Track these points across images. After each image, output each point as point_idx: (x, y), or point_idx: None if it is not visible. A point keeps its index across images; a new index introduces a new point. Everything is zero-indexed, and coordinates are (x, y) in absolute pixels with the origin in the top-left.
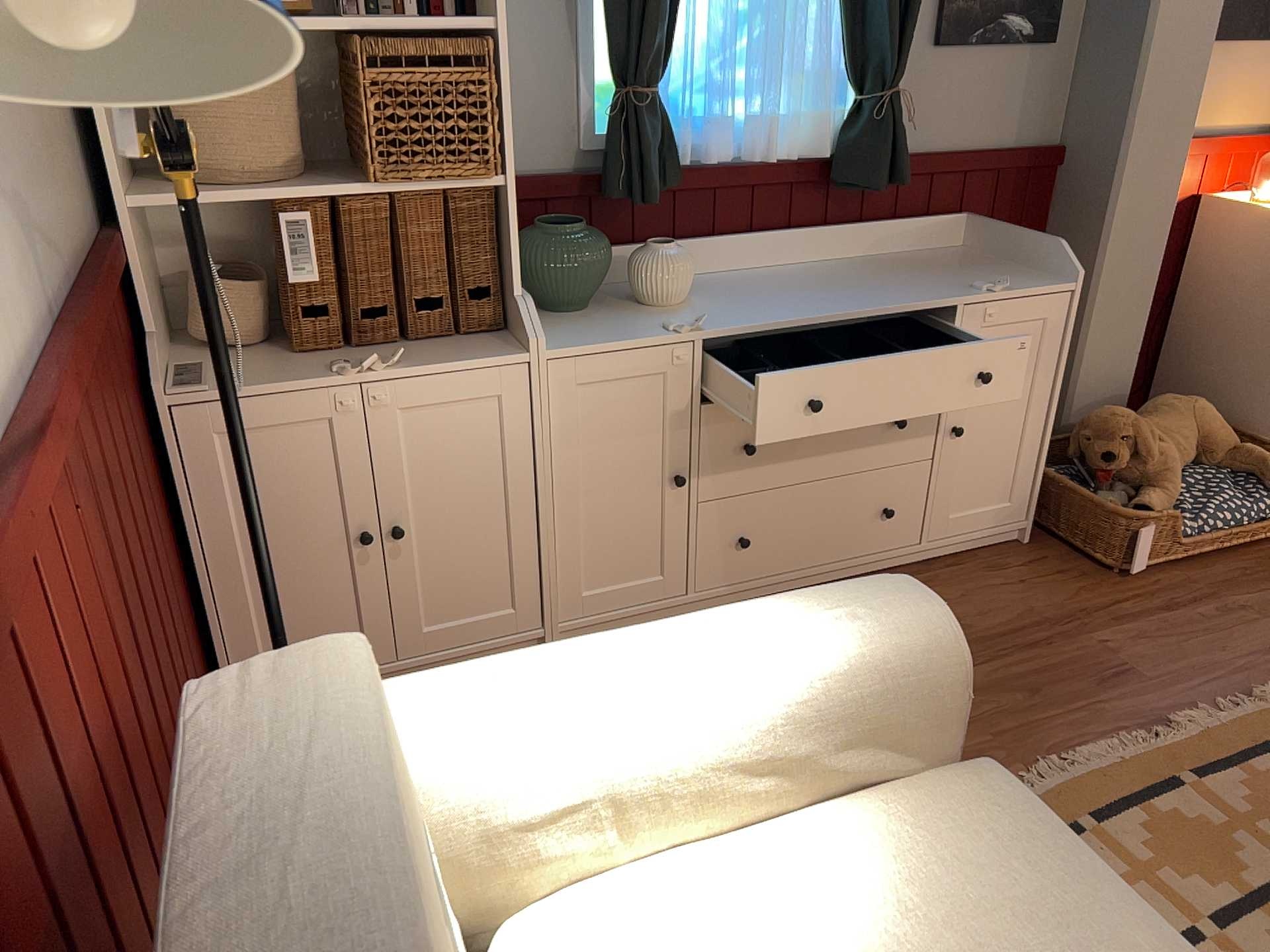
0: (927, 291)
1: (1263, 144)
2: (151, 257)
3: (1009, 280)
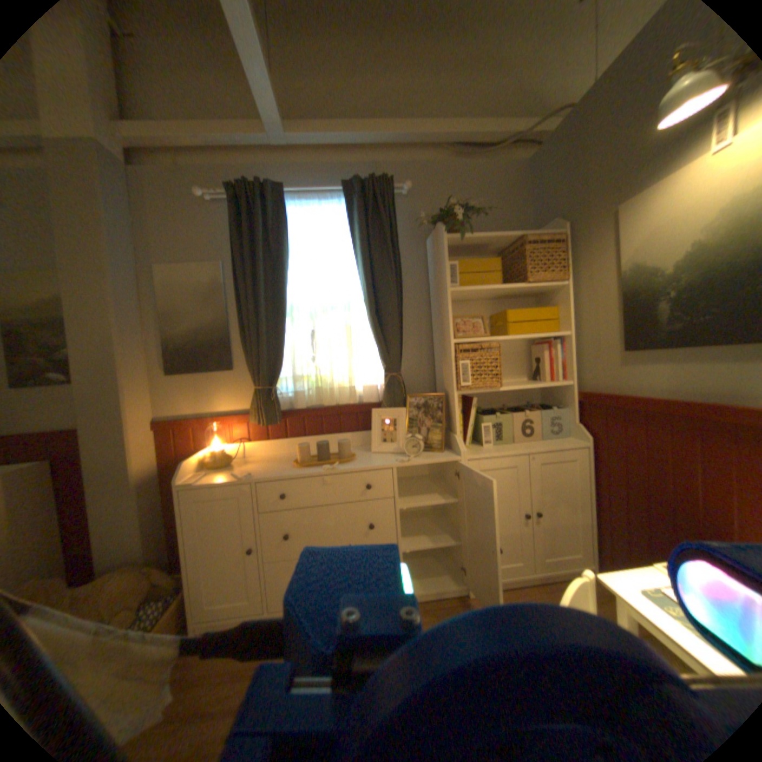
0: None
1: (241, 419)
2: None
3: None
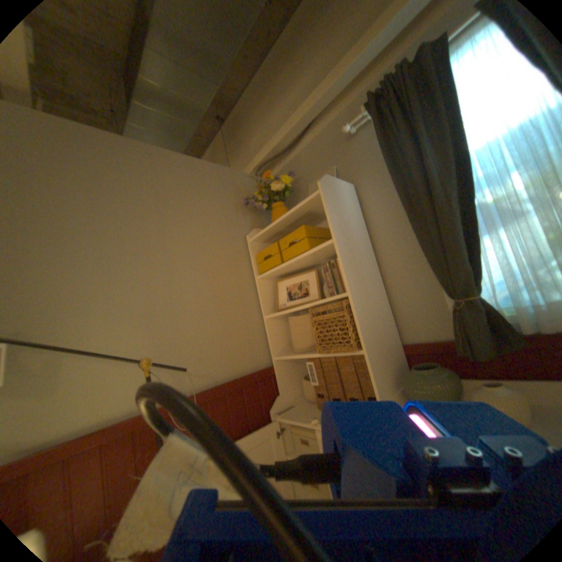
0: None
1: None
2: (296, 369)
3: None
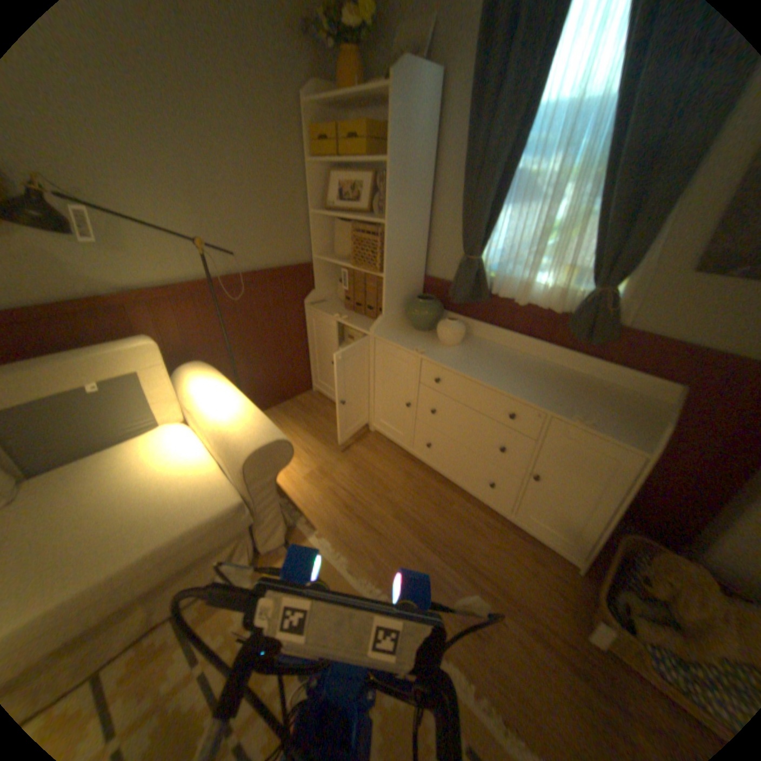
0: (548, 399)
1: None
2: (334, 272)
3: (595, 422)
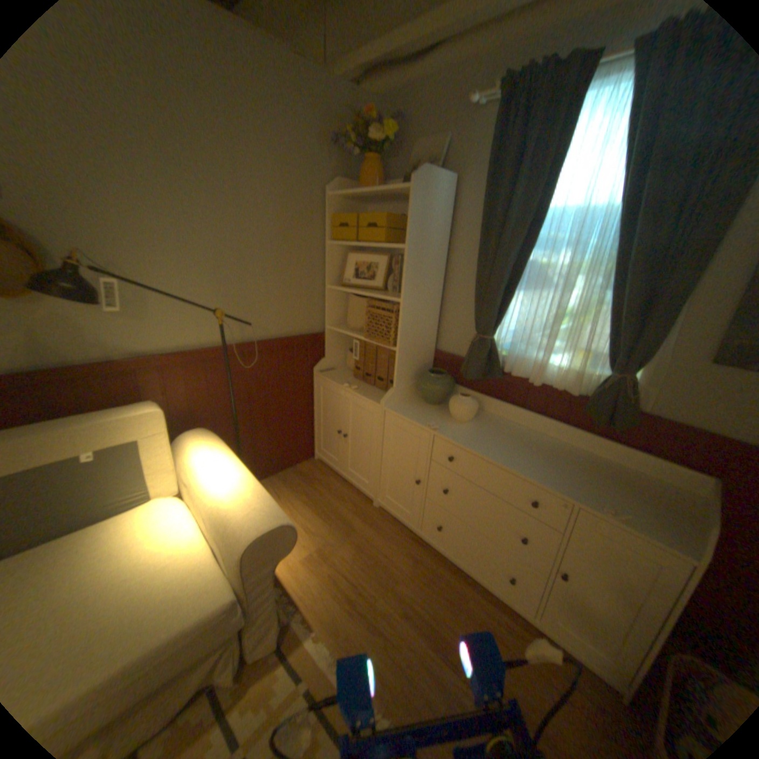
0: (573, 487)
1: None
2: (344, 341)
3: (629, 518)
